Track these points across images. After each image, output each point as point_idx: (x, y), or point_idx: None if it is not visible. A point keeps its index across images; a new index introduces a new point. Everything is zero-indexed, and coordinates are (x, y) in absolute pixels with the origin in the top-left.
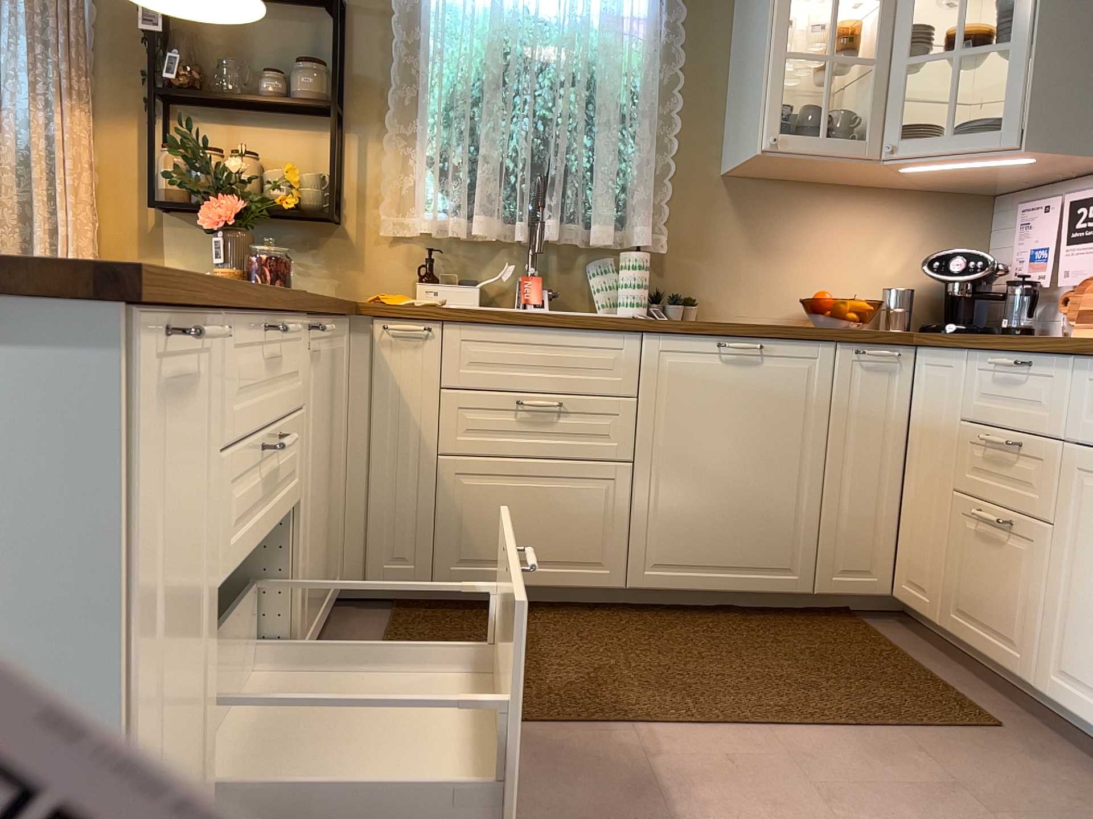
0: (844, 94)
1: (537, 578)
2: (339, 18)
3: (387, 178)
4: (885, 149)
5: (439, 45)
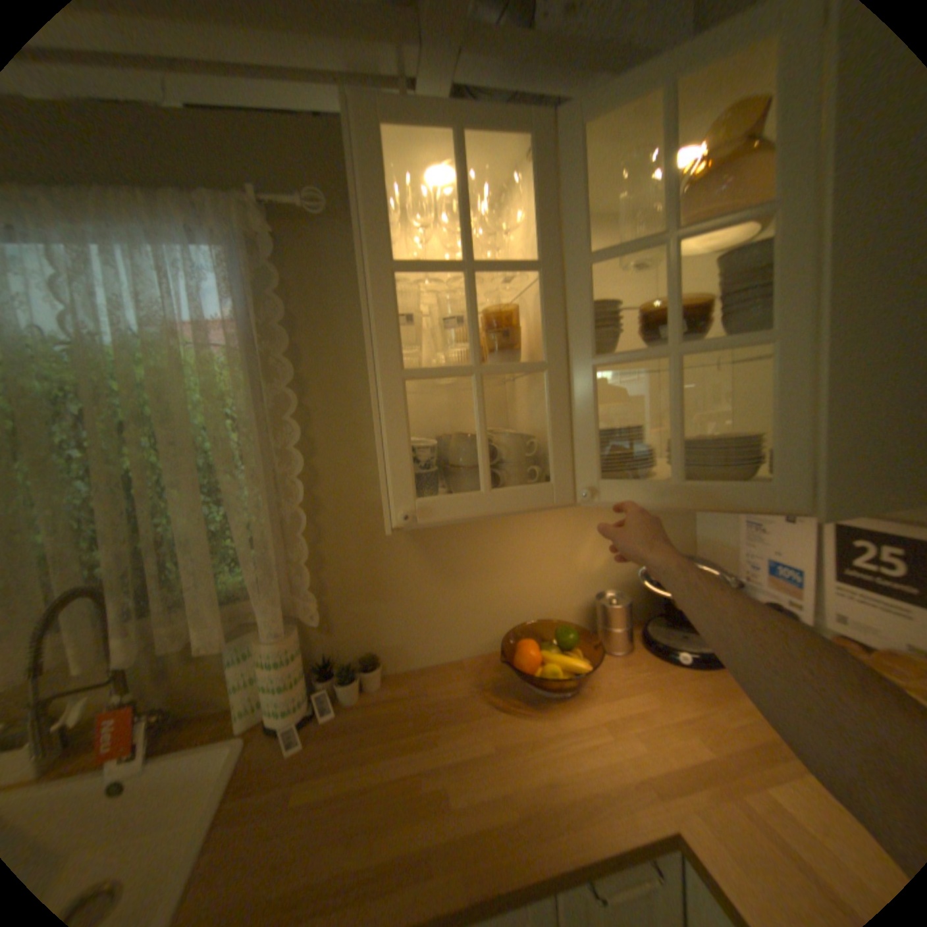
0: (516, 385)
1: None
2: None
3: None
4: (581, 489)
5: None
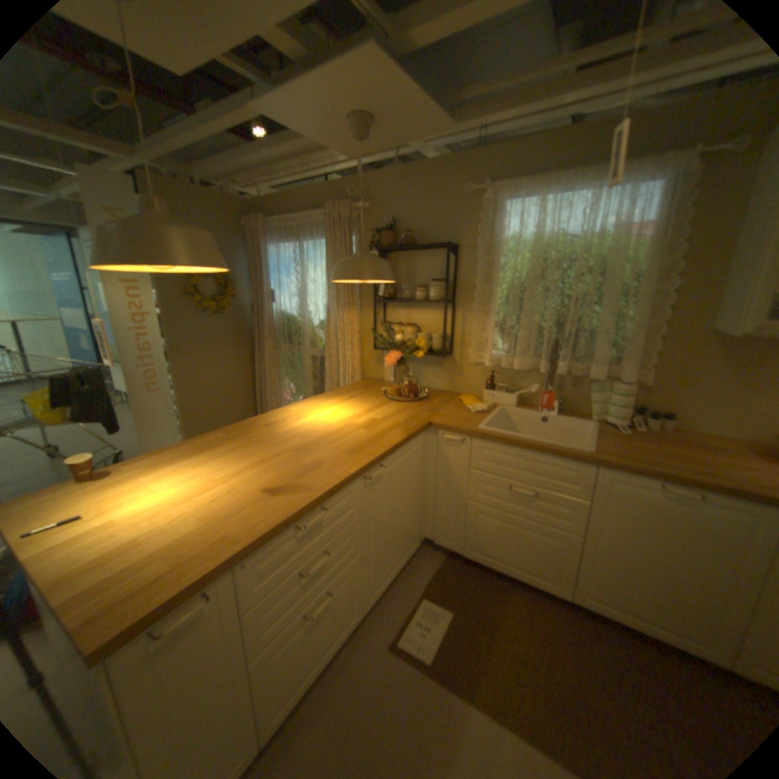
0: None
1: (517, 576)
2: (448, 256)
3: (473, 334)
4: None
5: (502, 262)
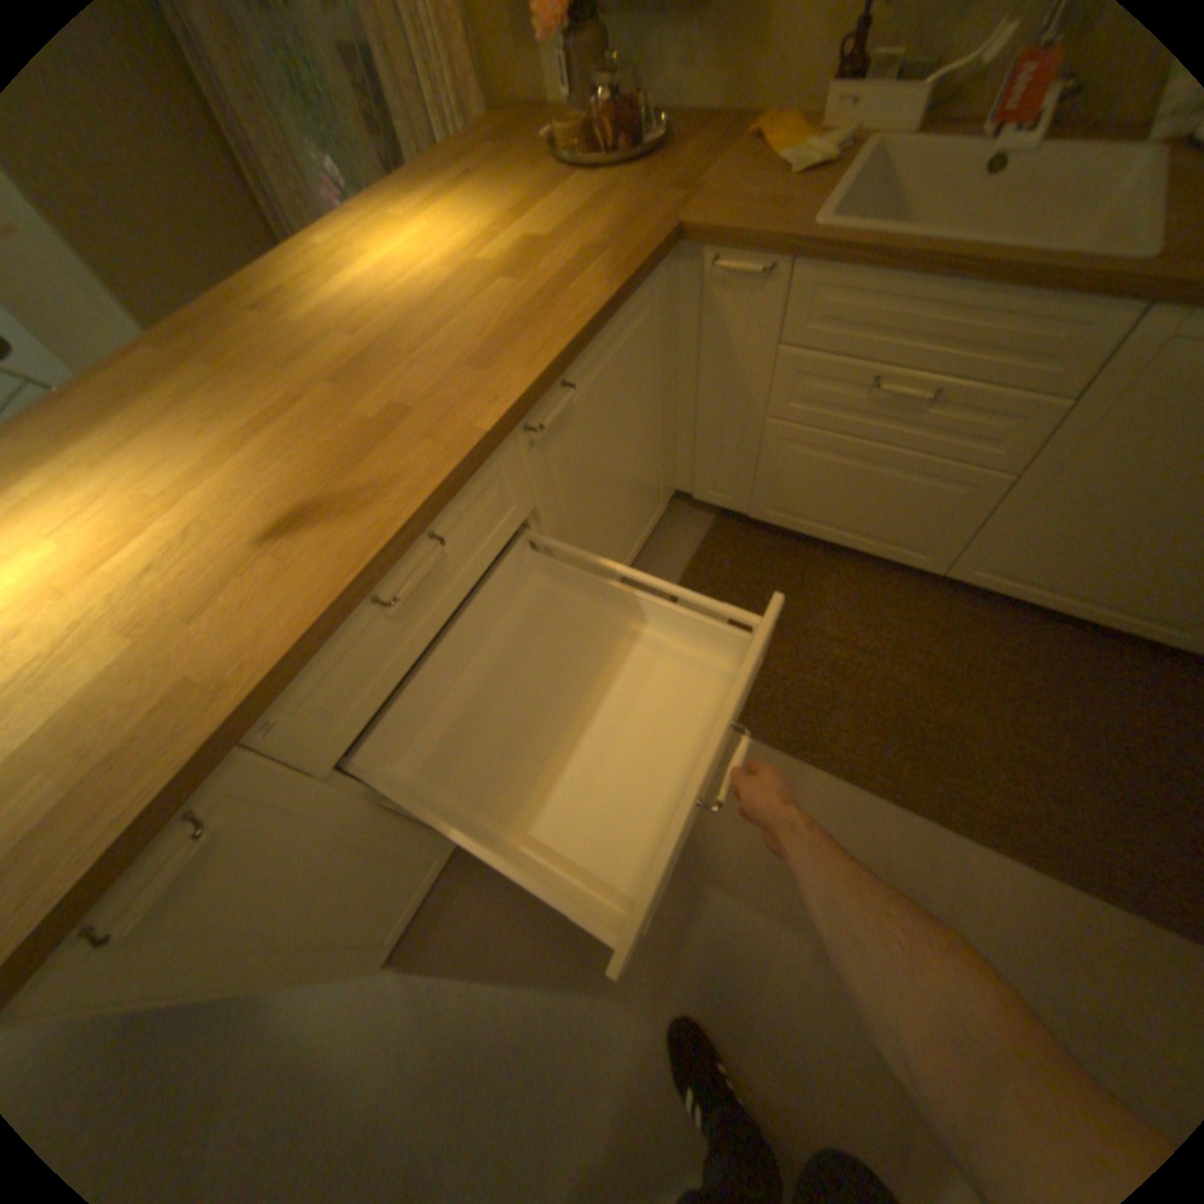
0: None
1: (848, 542)
2: None
3: None
4: None
5: None
